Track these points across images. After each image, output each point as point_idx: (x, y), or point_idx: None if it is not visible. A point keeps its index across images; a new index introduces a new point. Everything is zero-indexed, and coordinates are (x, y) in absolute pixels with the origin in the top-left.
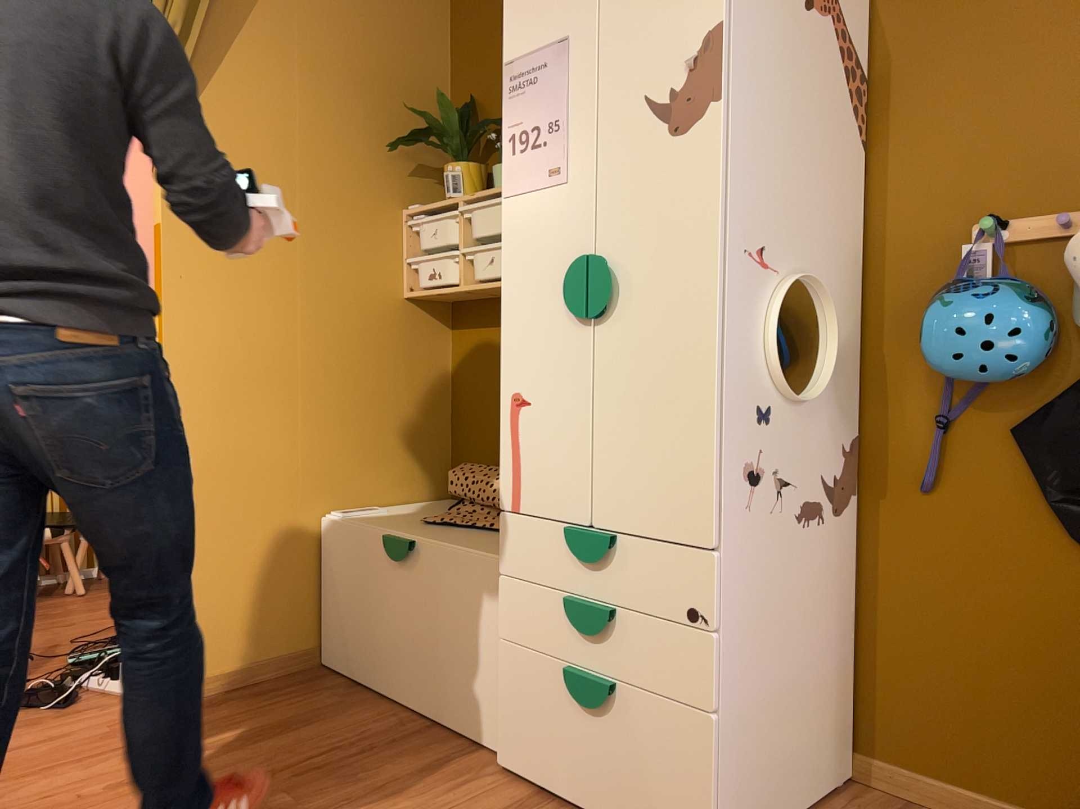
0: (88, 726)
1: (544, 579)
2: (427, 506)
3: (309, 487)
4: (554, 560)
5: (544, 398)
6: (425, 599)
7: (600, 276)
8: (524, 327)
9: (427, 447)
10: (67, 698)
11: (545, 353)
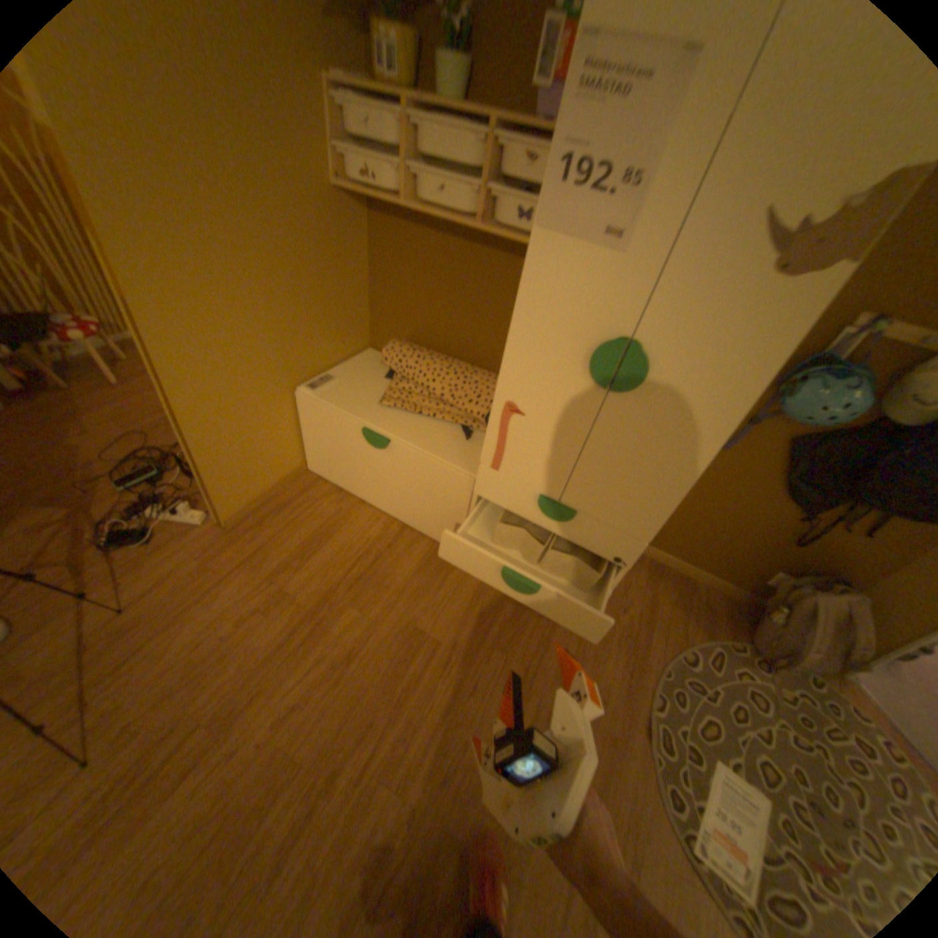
0: (182, 563)
1: (510, 509)
2: (362, 365)
3: (282, 374)
4: (521, 504)
5: (539, 420)
6: (400, 472)
7: (634, 368)
8: (531, 361)
9: (355, 317)
10: (144, 532)
11: (549, 390)
